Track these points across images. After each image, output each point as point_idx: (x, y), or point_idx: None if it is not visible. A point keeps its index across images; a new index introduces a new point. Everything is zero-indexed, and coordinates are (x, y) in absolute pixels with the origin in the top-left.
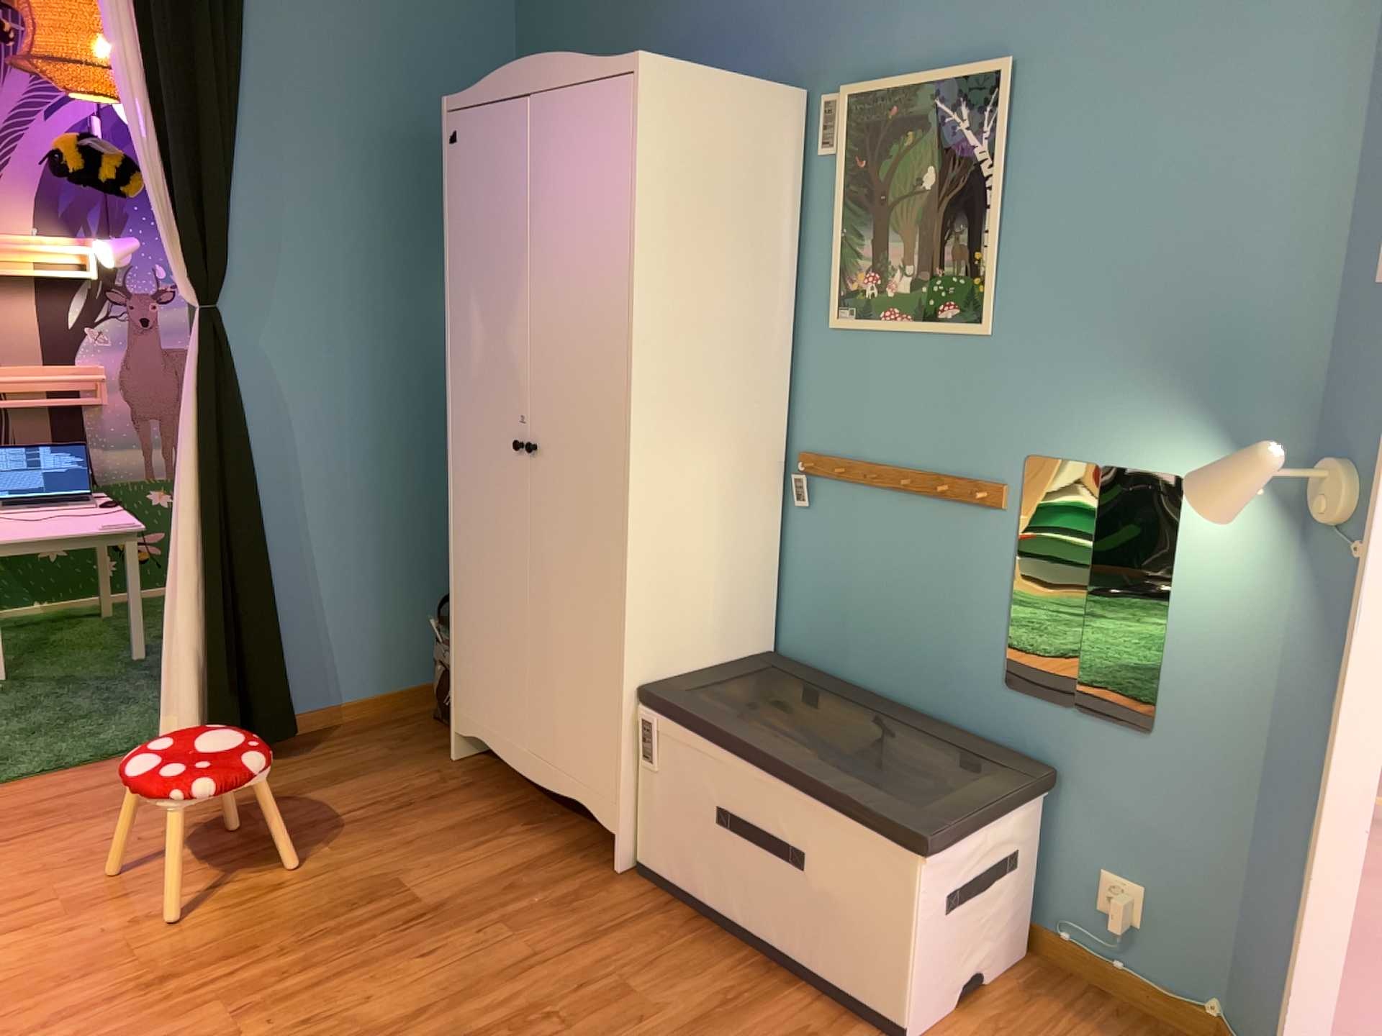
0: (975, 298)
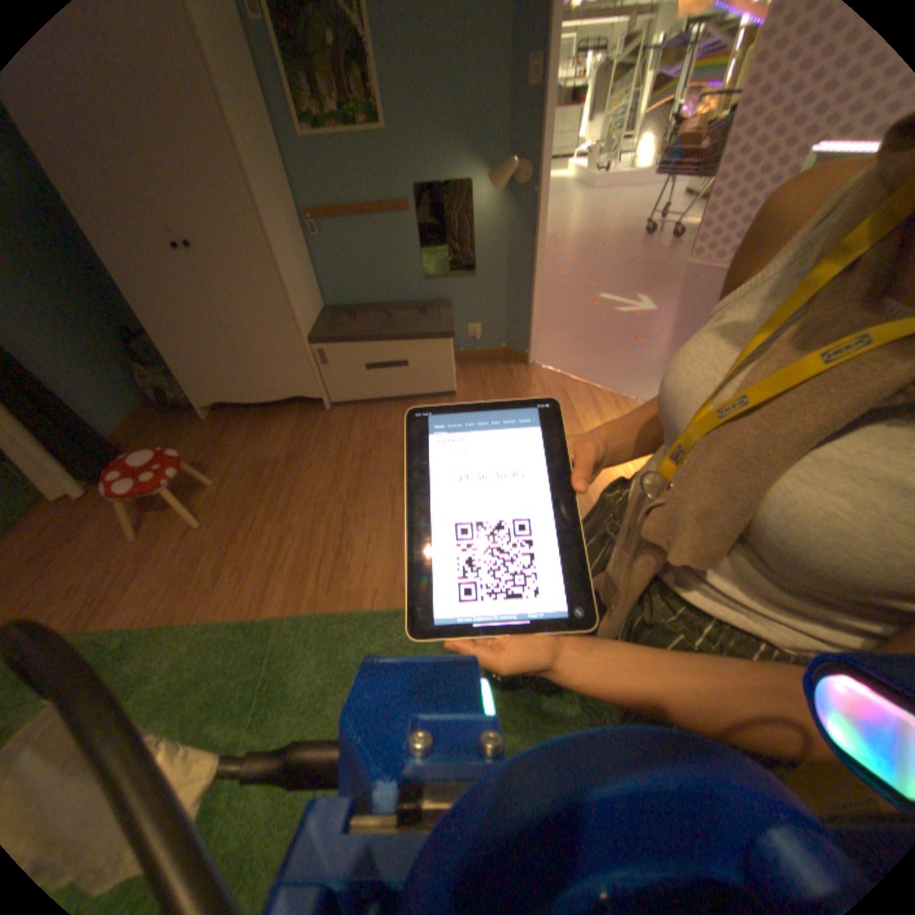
0: (371, 109)
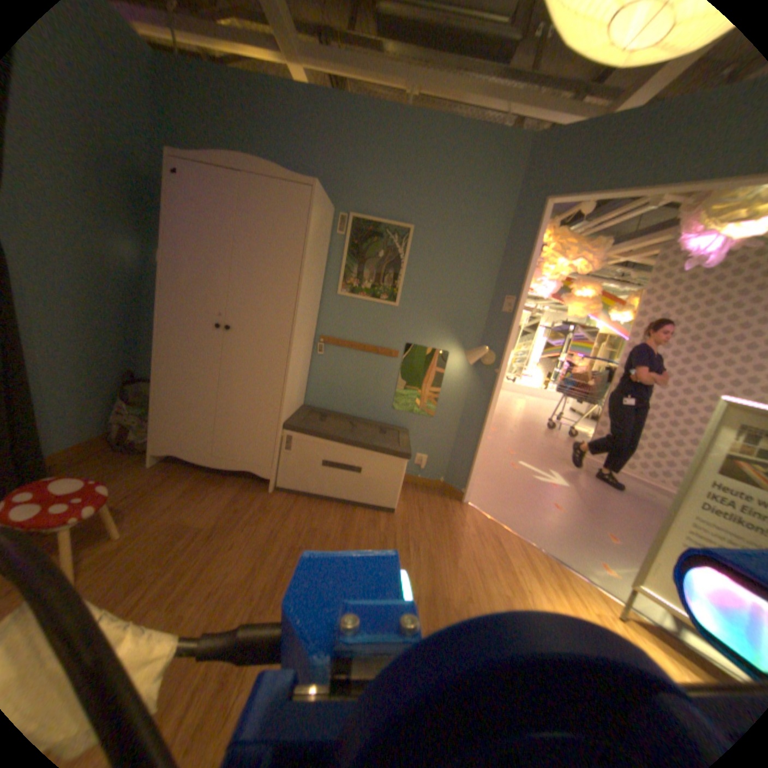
0: (393, 295)
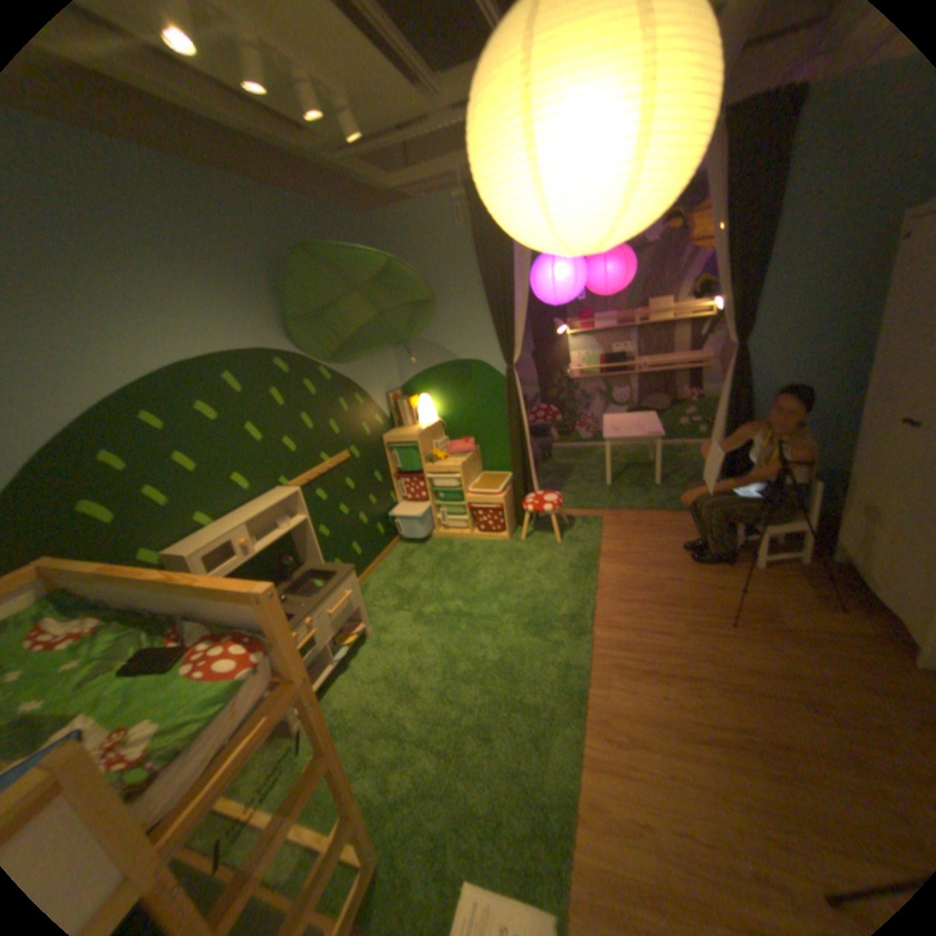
0: None
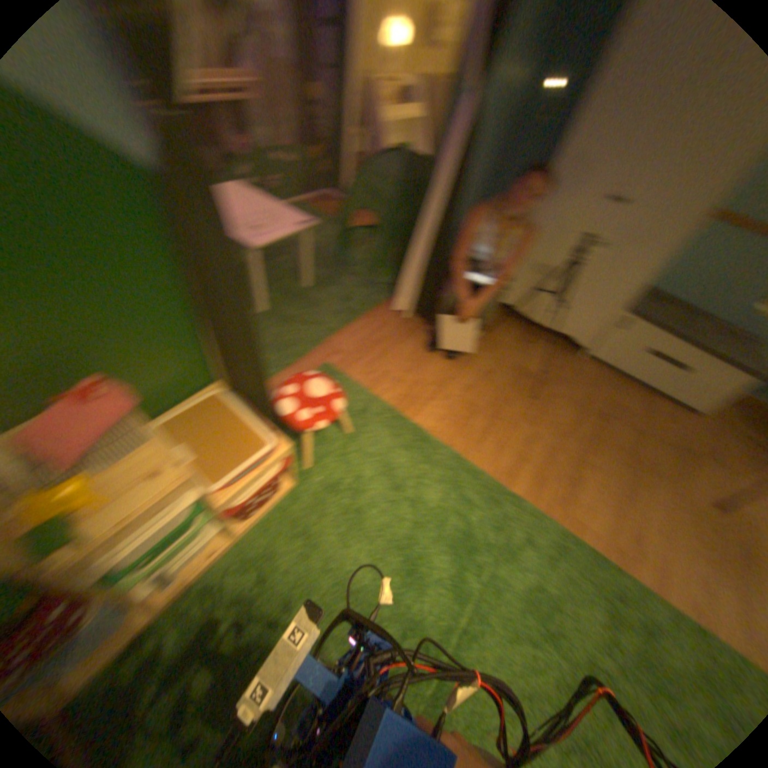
0: None
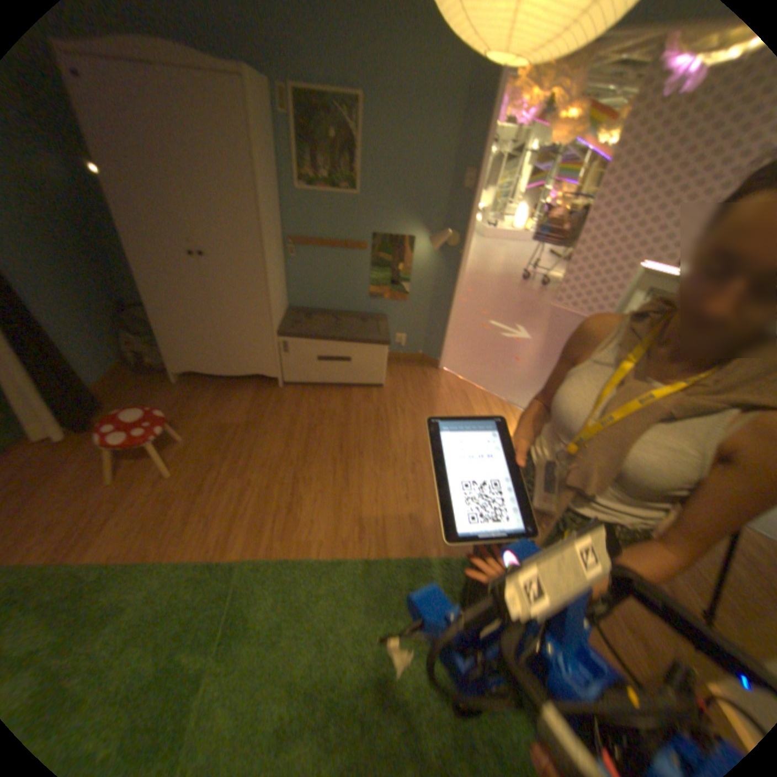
0: (352, 181)
